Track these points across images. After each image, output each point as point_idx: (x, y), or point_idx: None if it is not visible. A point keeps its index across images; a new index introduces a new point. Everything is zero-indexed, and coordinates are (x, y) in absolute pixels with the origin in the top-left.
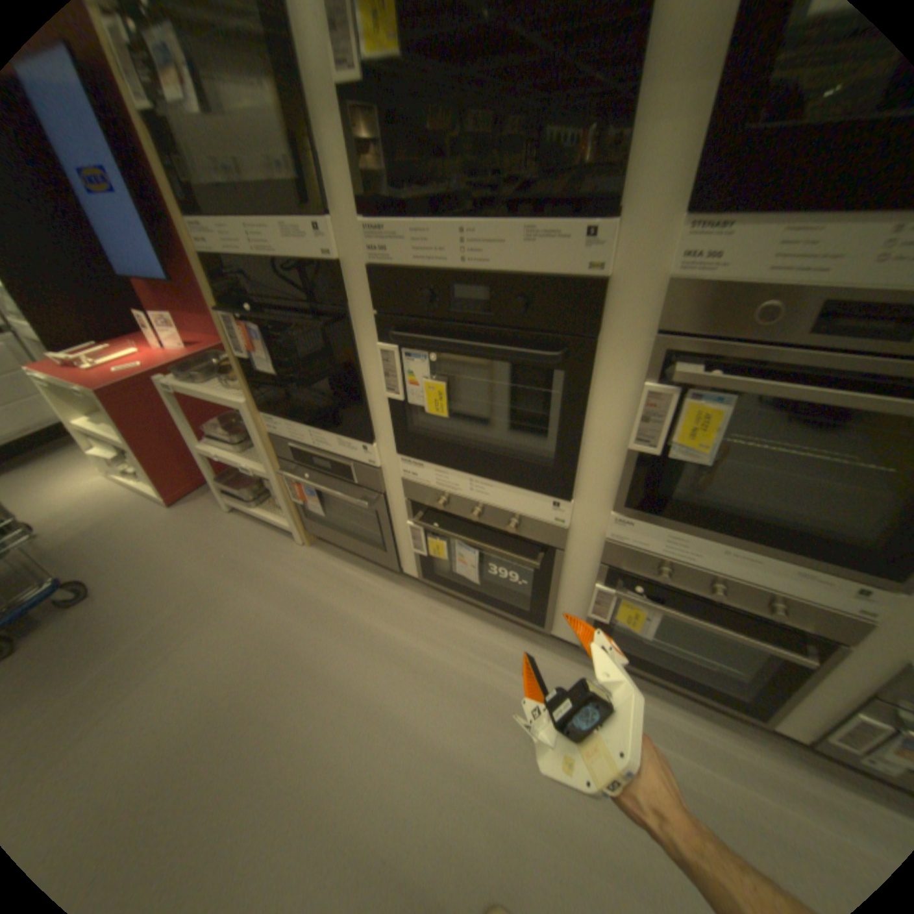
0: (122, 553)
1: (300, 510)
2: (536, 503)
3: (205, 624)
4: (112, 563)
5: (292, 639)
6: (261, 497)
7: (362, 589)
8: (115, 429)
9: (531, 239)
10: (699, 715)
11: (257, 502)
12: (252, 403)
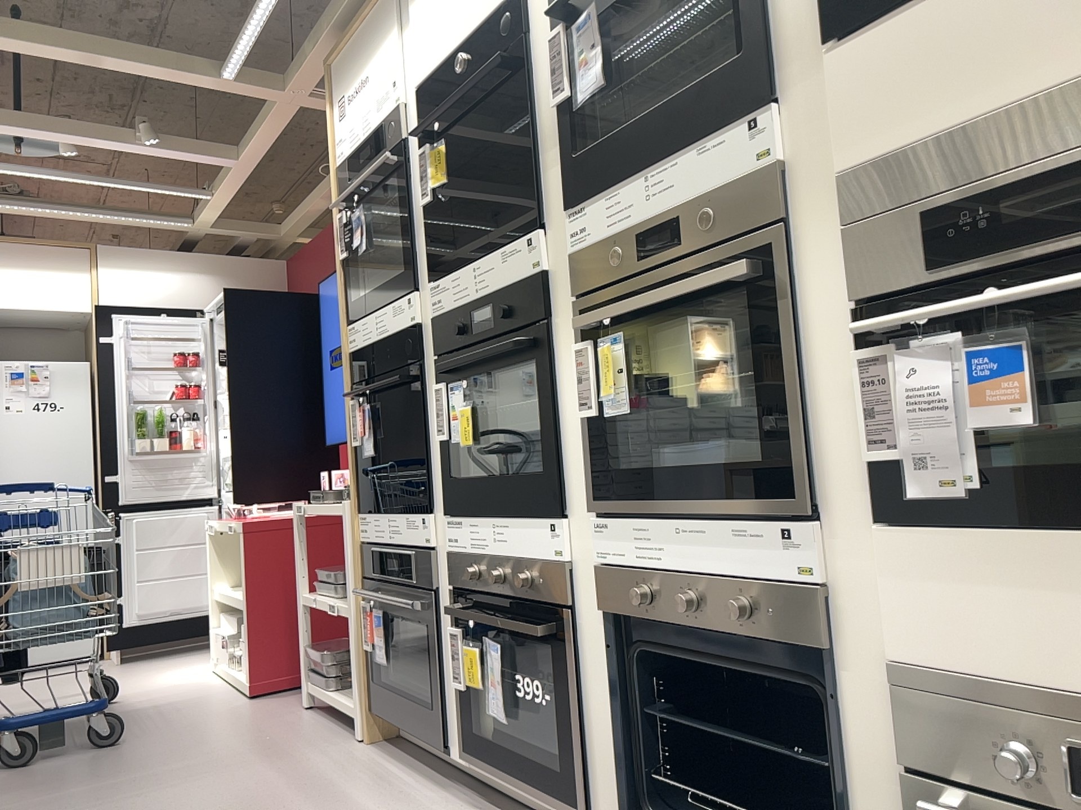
0: (176, 721)
1: (369, 668)
2: (539, 537)
3: (200, 779)
4: (161, 726)
5: (274, 806)
6: (346, 675)
7: (394, 784)
8: (243, 571)
9: (503, 259)
10: None
11: (339, 685)
12: (353, 501)
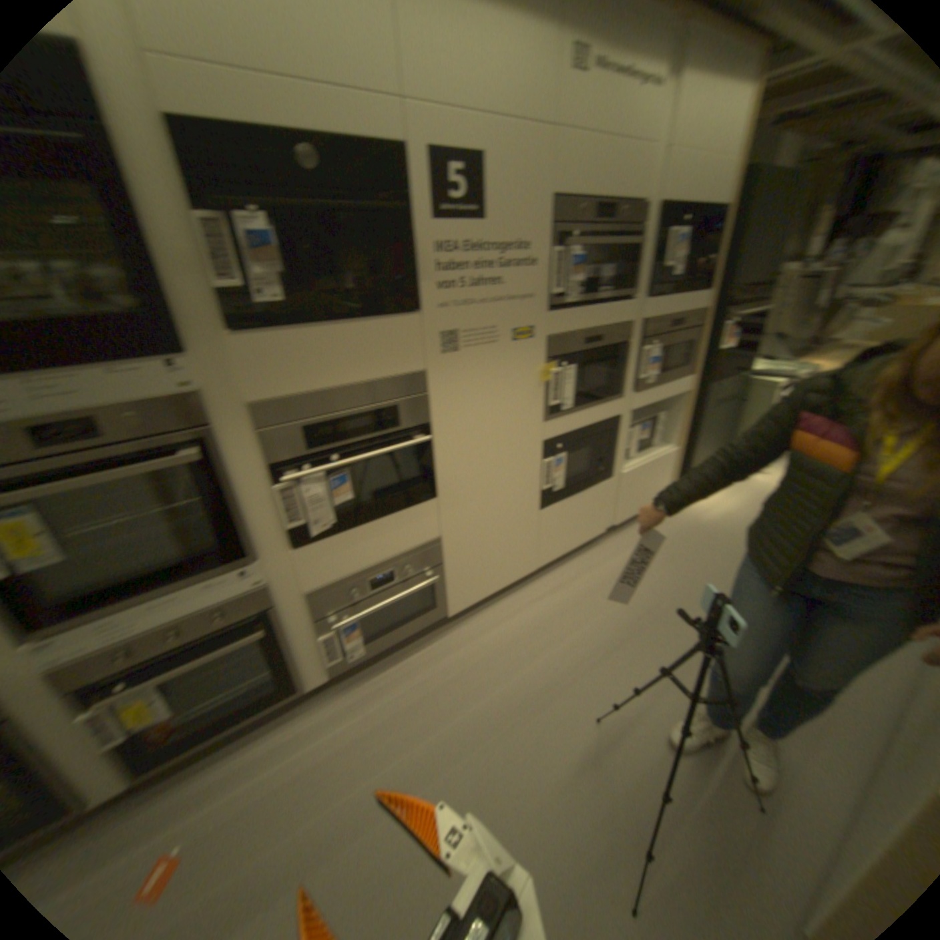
0: None
1: None
2: None
3: None
4: None
5: None
6: None
7: None
8: None
9: None
10: (262, 737)
11: None
12: None
